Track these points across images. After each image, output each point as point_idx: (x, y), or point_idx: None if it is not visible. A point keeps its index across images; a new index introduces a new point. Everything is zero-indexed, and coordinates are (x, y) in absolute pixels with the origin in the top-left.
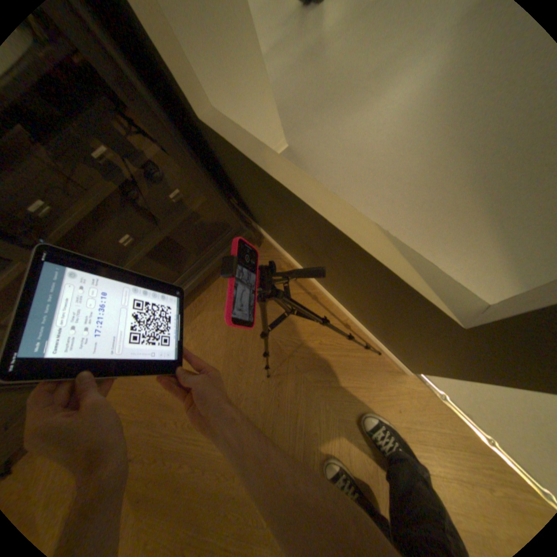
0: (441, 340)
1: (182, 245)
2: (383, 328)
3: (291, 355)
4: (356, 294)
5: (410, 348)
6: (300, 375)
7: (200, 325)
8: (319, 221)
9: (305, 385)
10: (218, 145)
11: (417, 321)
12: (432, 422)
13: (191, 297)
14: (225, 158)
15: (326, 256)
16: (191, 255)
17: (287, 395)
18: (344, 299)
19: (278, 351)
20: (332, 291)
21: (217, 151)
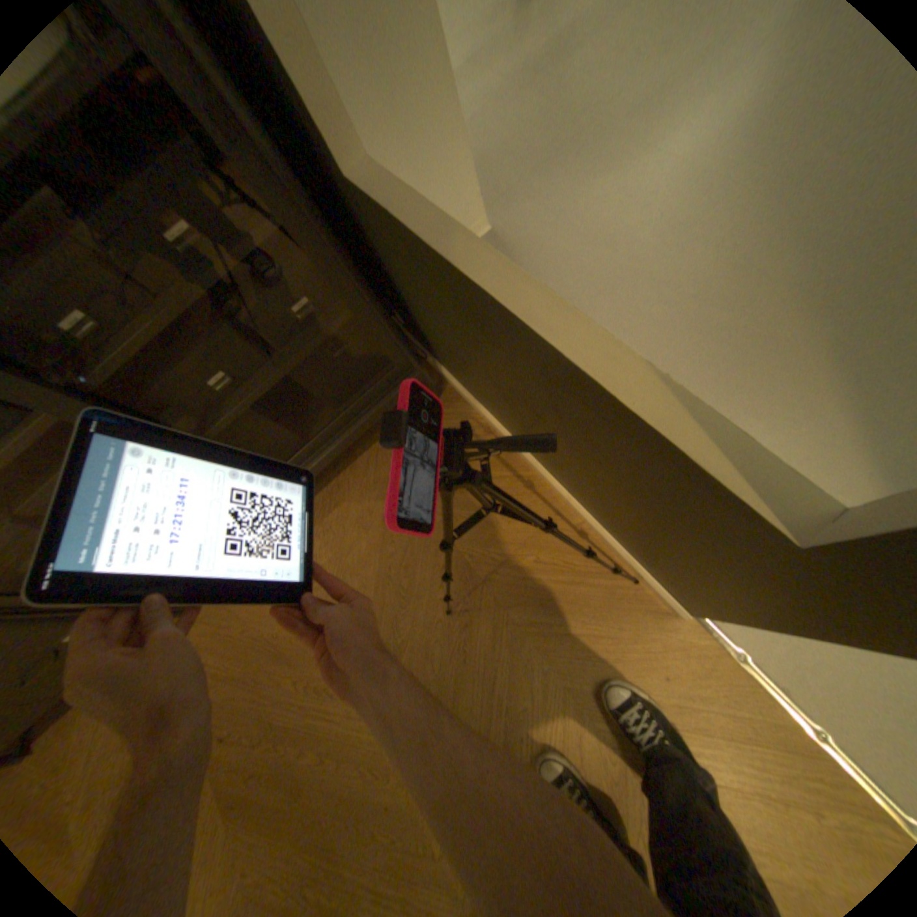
0: (753, 566)
1: (311, 391)
2: (646, 540)
3: (487, 580)
4: (603, 482)
5: (692, 576)
6: (502, 612)
7: (339, 525)
8: (547, 356)
9: (510, 629)
10: (376, 223)
11: (712, 531)
12: (722, 699)
13: (323, 478)
14: (388, 246)
15: (554, 416)
16: (325, 408)
17: (479, 644)
18: (580, 489)
19: (466, 572)
20: (560, 474)
21: (374, 233)
